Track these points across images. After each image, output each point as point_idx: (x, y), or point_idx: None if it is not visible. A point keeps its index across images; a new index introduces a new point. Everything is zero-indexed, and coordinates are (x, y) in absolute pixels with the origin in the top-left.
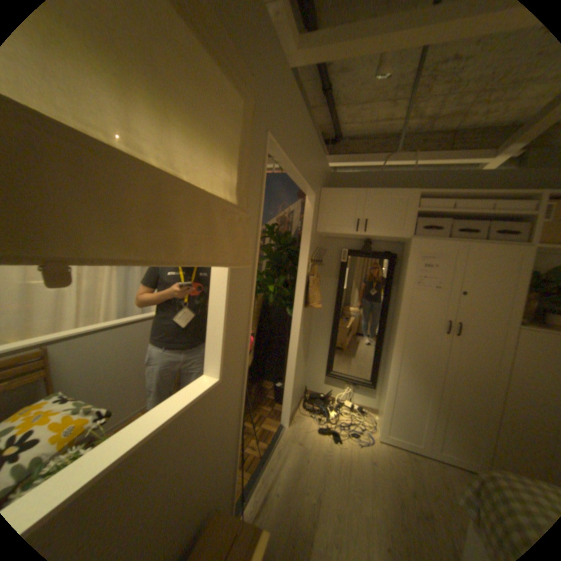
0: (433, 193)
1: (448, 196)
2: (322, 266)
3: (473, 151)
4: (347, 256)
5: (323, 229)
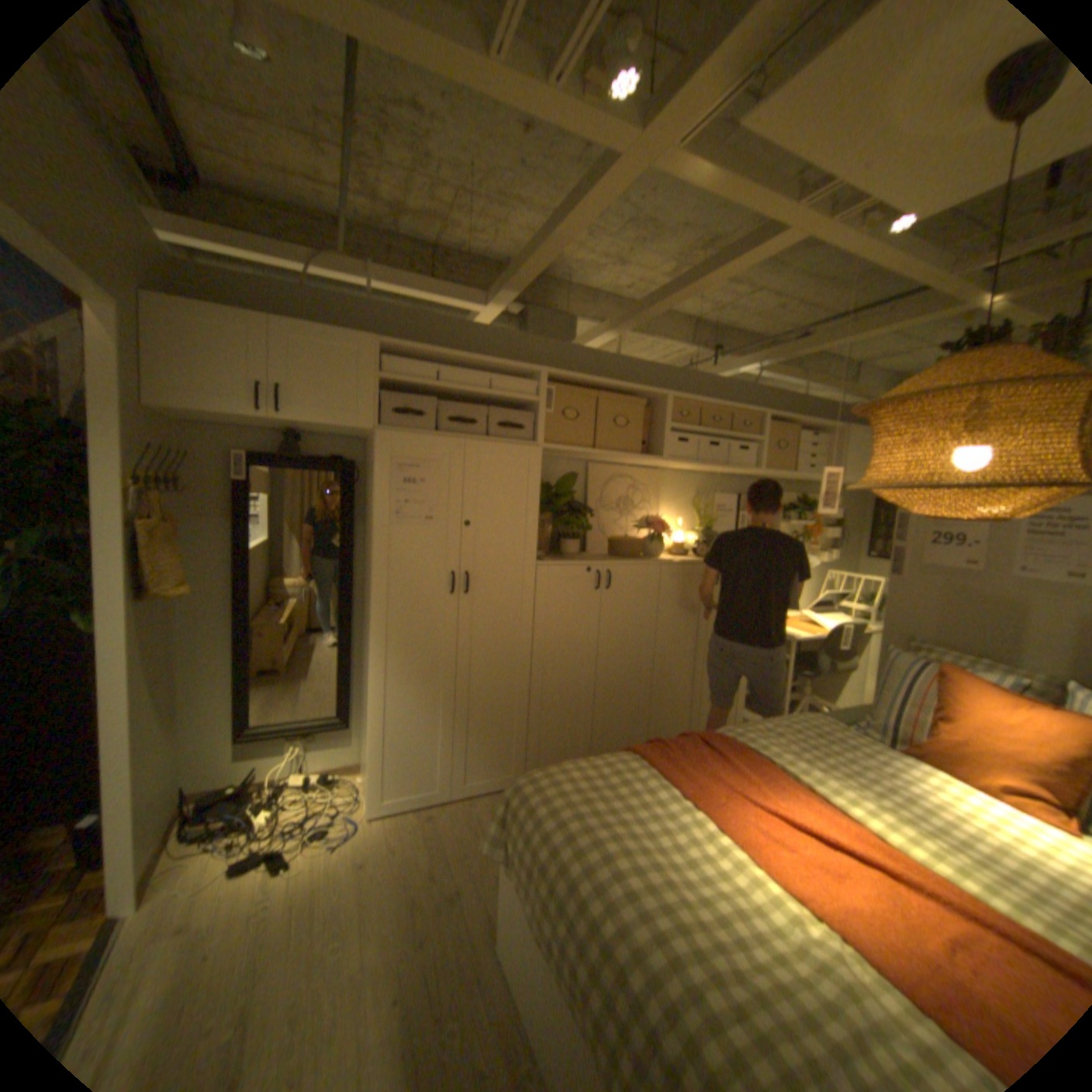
0: (401, 346)
1: (427, 356)
2: (181, 489)
3: (458, 286)
4: (247, 464)
5: (162, 396)
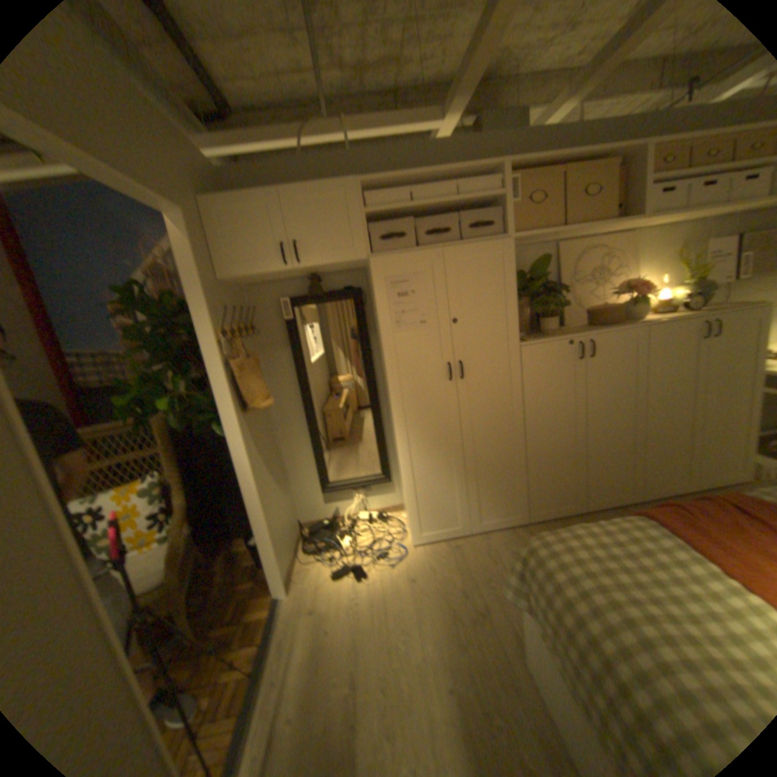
0: (377, 181)
1: (399, 184)
2: (259, 335)
3: (416, 111)
4: (292, 308)
5: (228, 272)
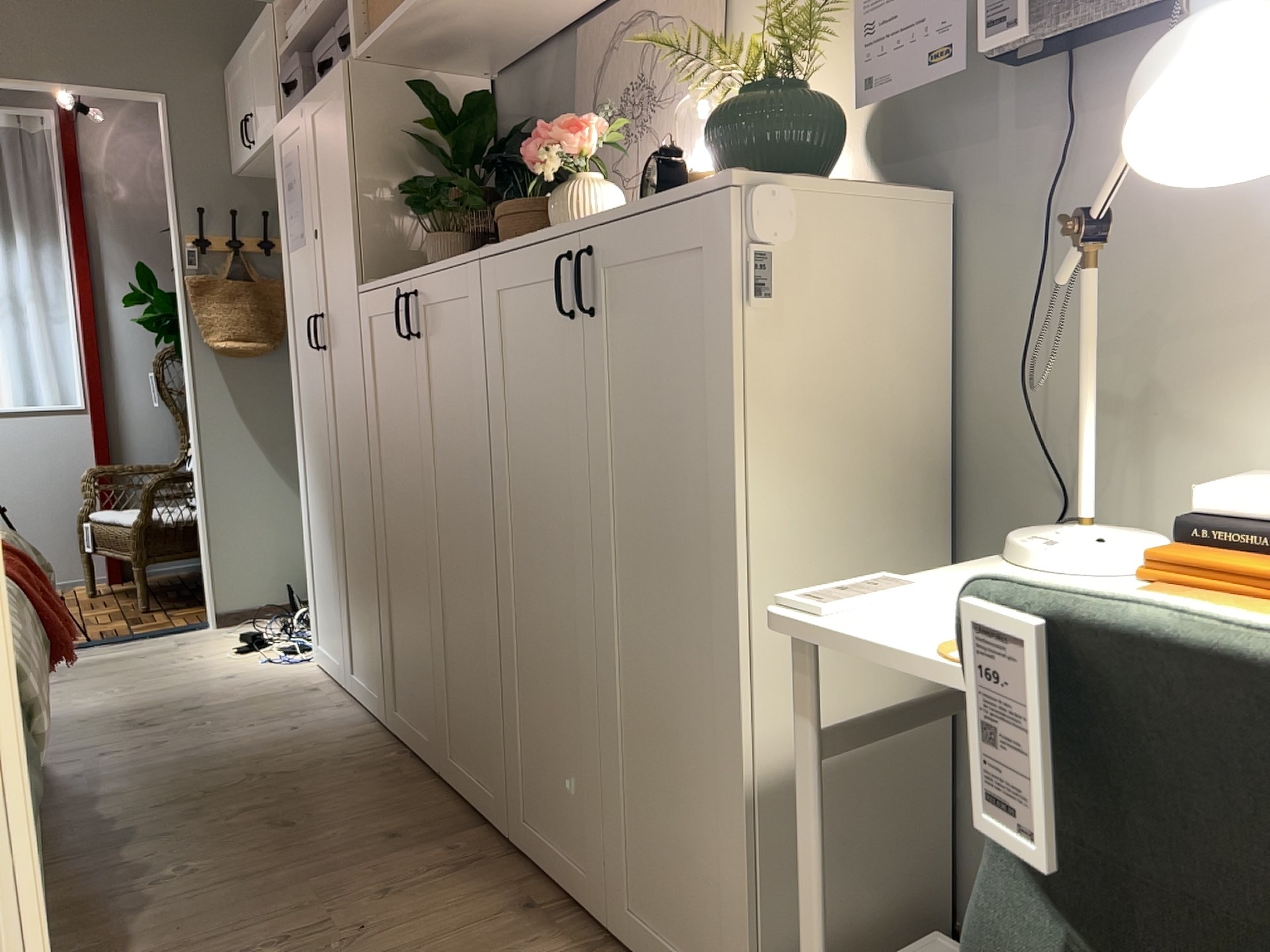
0: None
1: None
2: None
3: None
4: None
5: (233, 162)
